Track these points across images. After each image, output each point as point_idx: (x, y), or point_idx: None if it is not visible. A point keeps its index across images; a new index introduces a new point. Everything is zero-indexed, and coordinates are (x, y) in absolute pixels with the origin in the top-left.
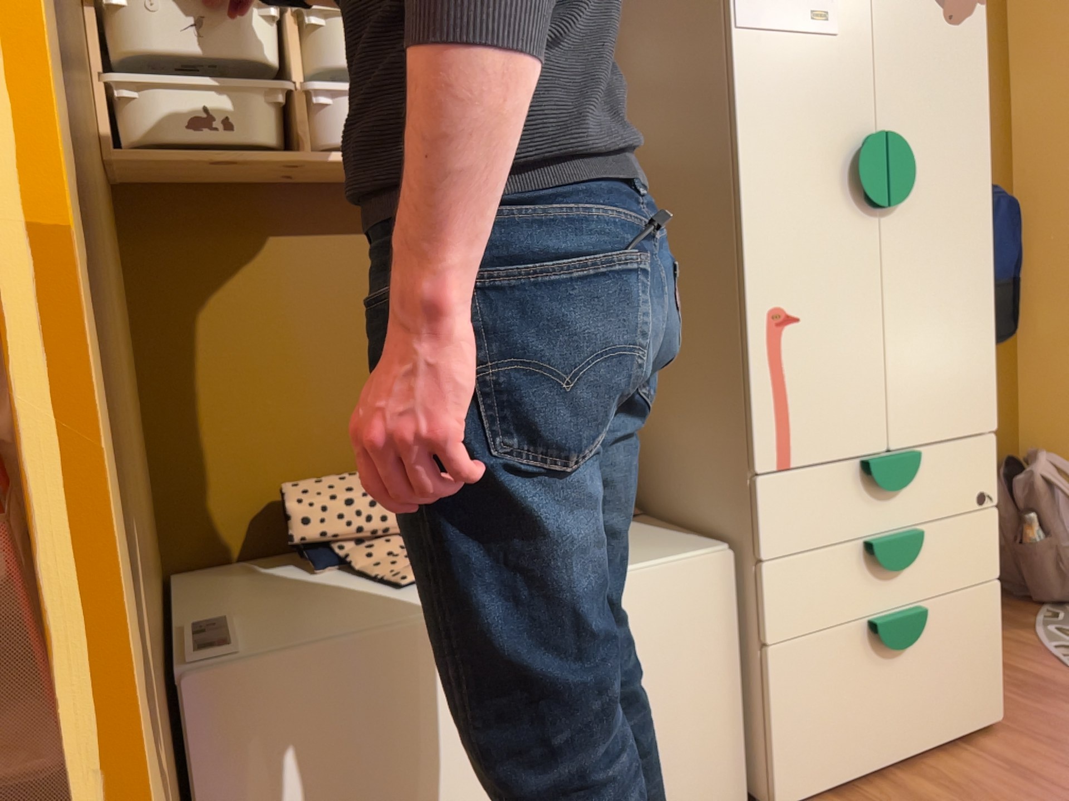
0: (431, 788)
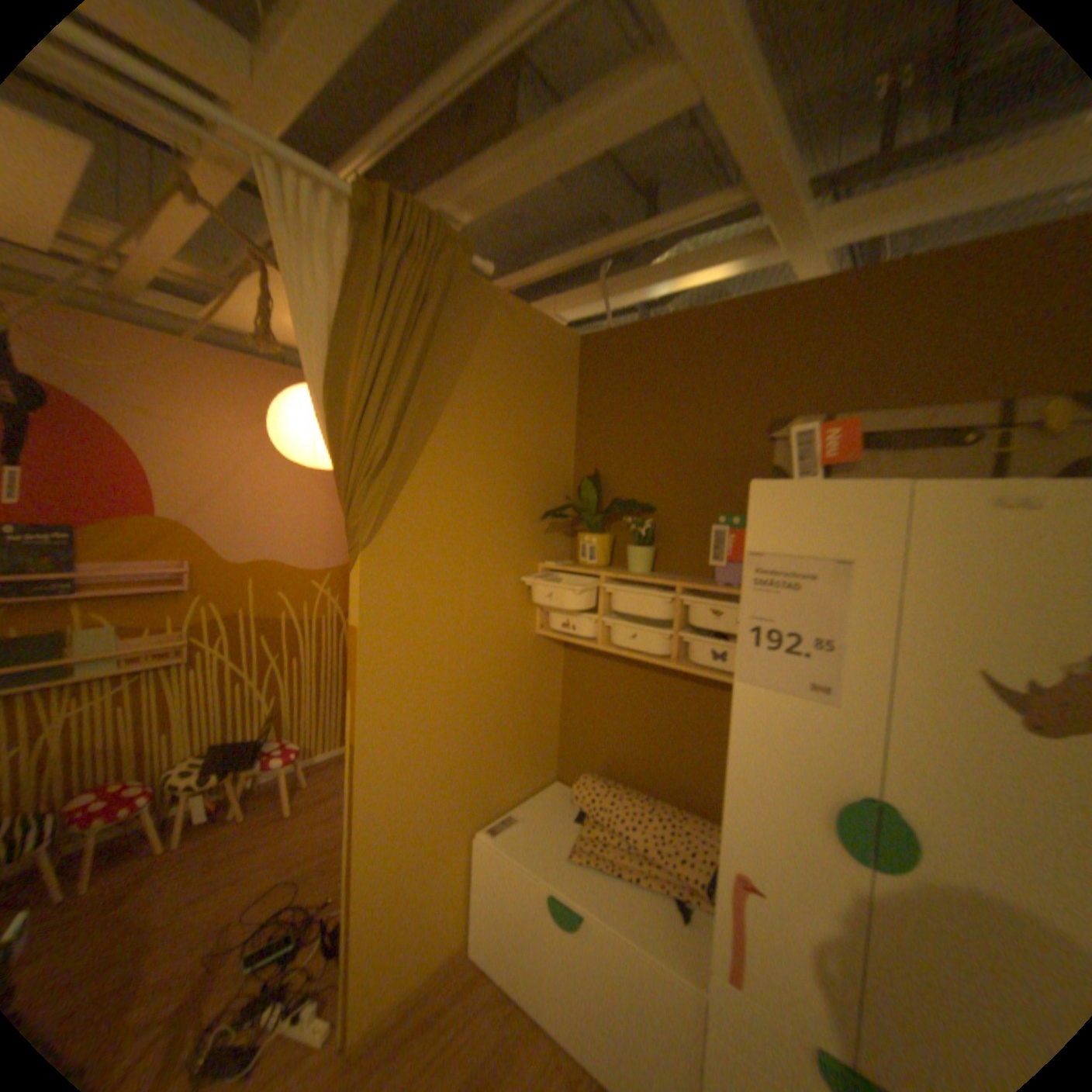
0: (532, 954)
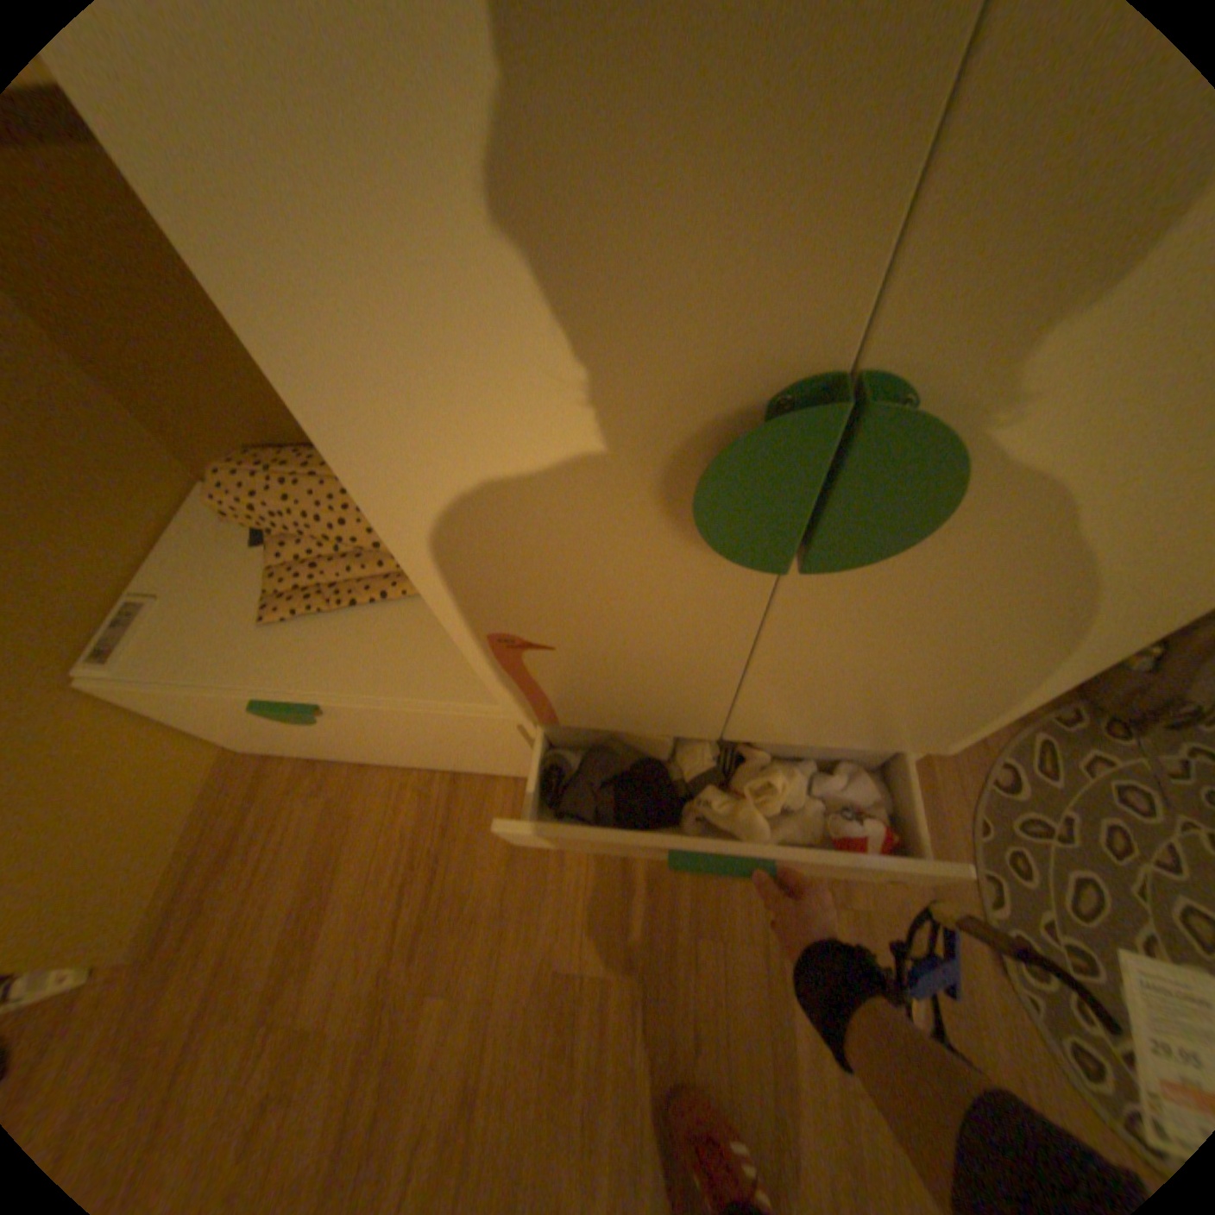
0: (297, 735)
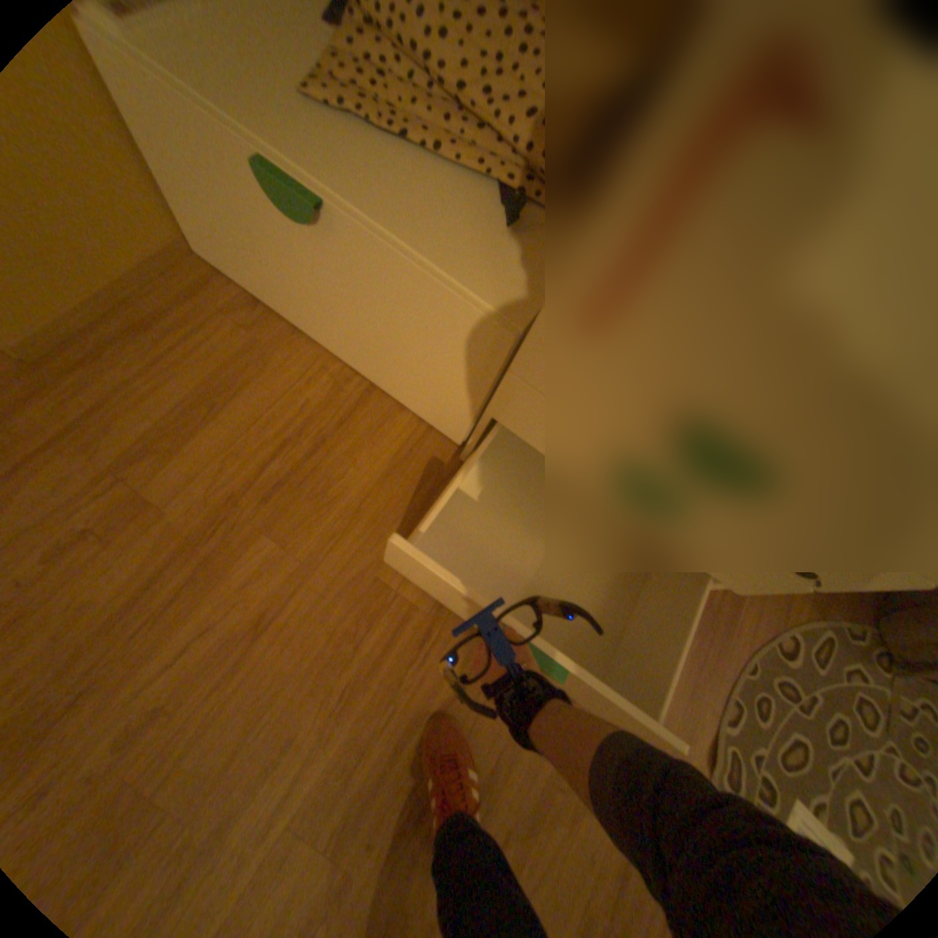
0: (266, 253)
